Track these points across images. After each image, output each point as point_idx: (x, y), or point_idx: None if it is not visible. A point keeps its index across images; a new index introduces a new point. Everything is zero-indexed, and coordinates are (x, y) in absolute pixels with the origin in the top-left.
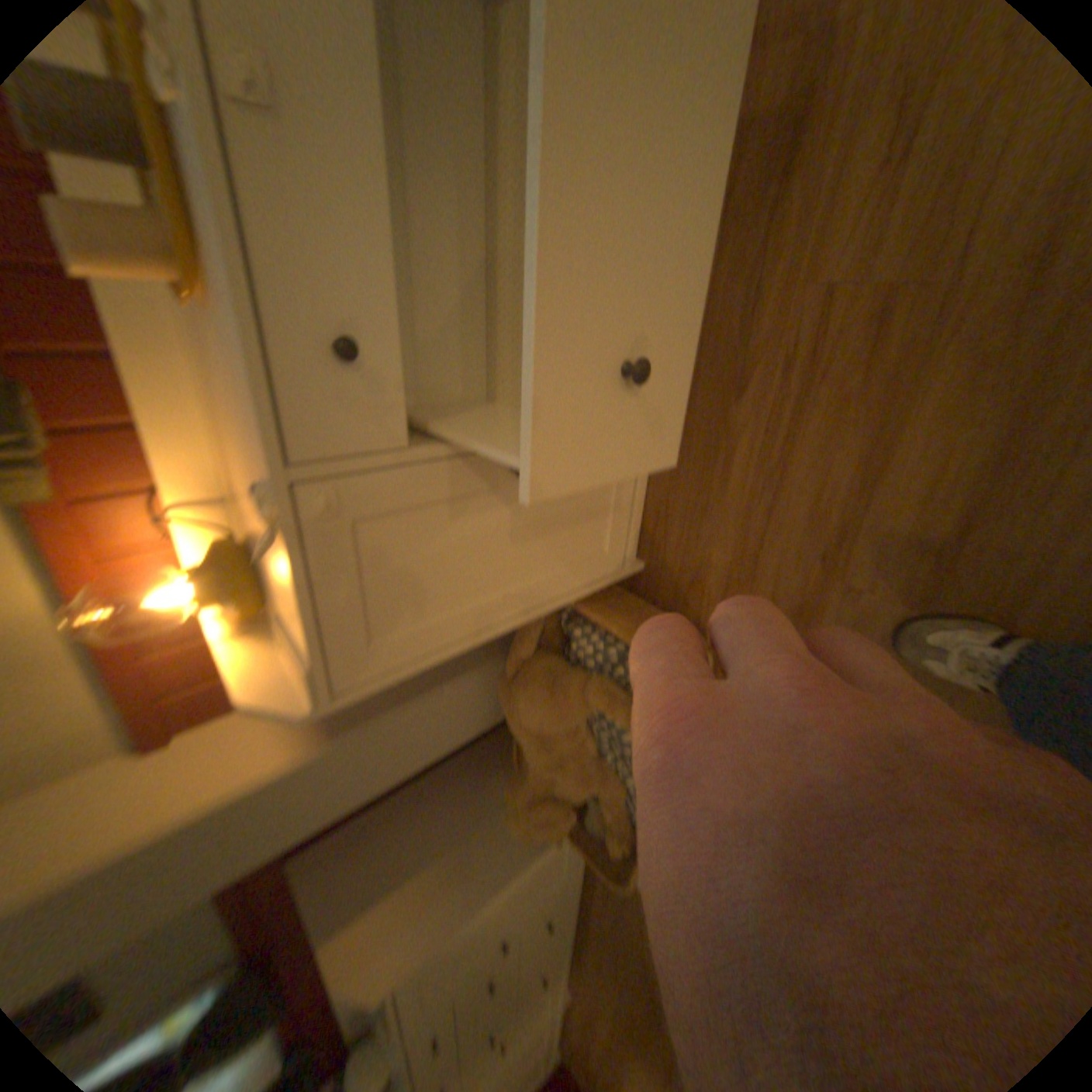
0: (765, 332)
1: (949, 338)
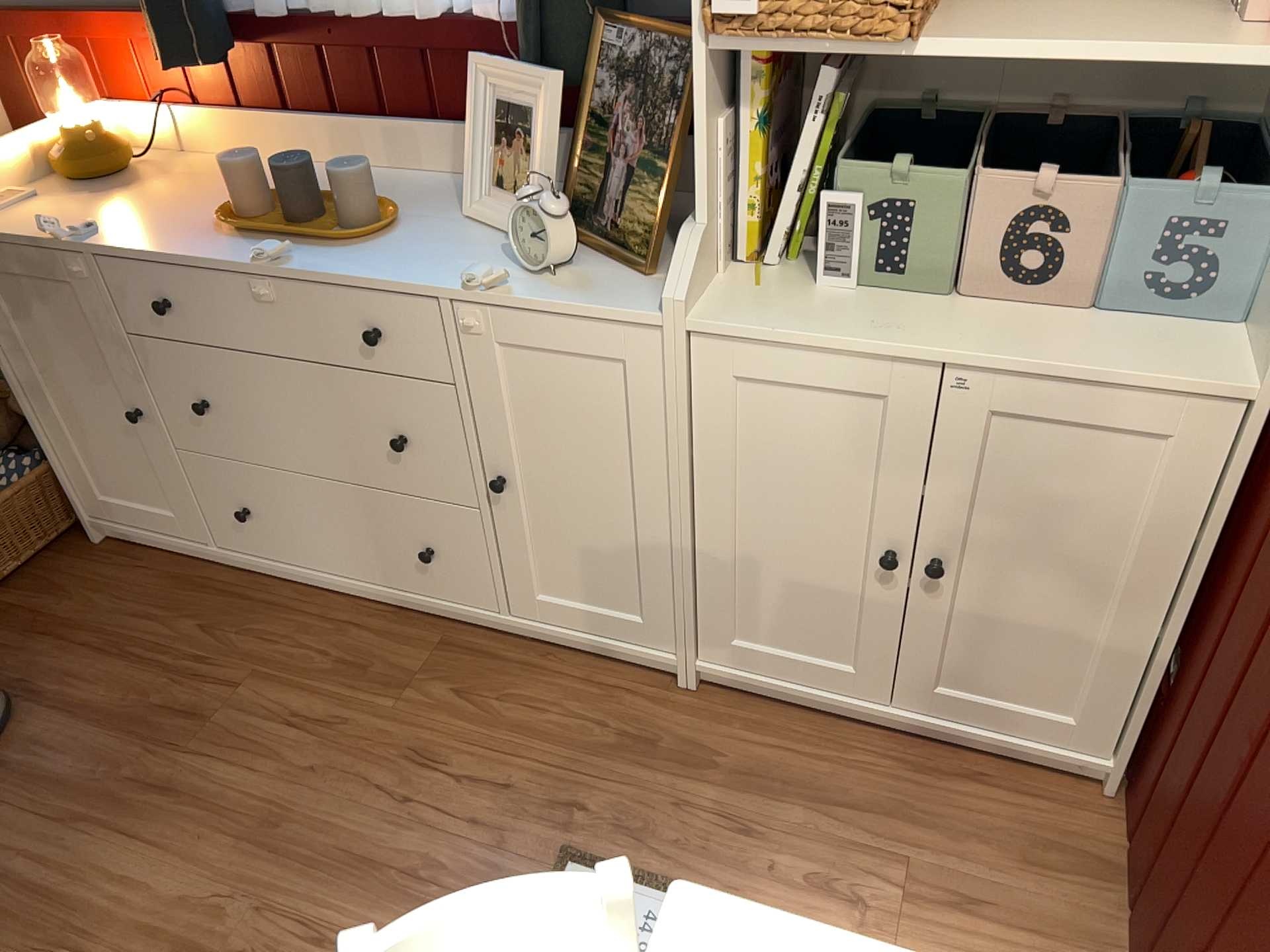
0: (235, 649)
1: (148, 750)
